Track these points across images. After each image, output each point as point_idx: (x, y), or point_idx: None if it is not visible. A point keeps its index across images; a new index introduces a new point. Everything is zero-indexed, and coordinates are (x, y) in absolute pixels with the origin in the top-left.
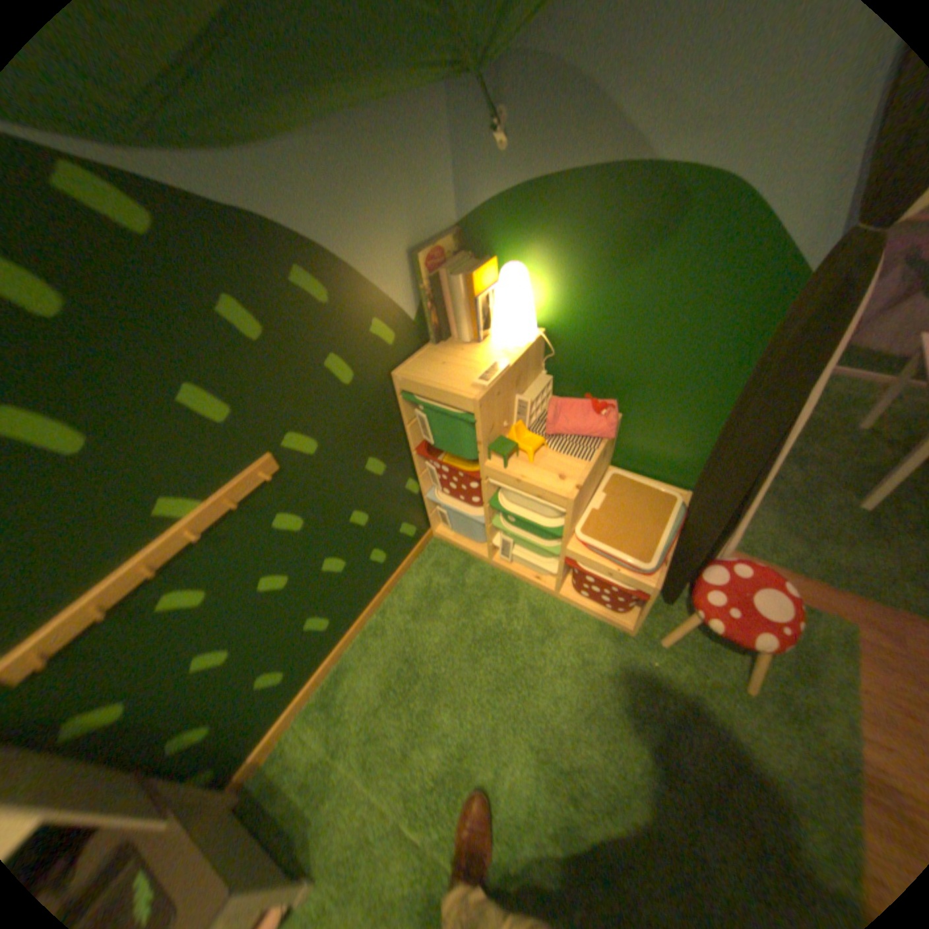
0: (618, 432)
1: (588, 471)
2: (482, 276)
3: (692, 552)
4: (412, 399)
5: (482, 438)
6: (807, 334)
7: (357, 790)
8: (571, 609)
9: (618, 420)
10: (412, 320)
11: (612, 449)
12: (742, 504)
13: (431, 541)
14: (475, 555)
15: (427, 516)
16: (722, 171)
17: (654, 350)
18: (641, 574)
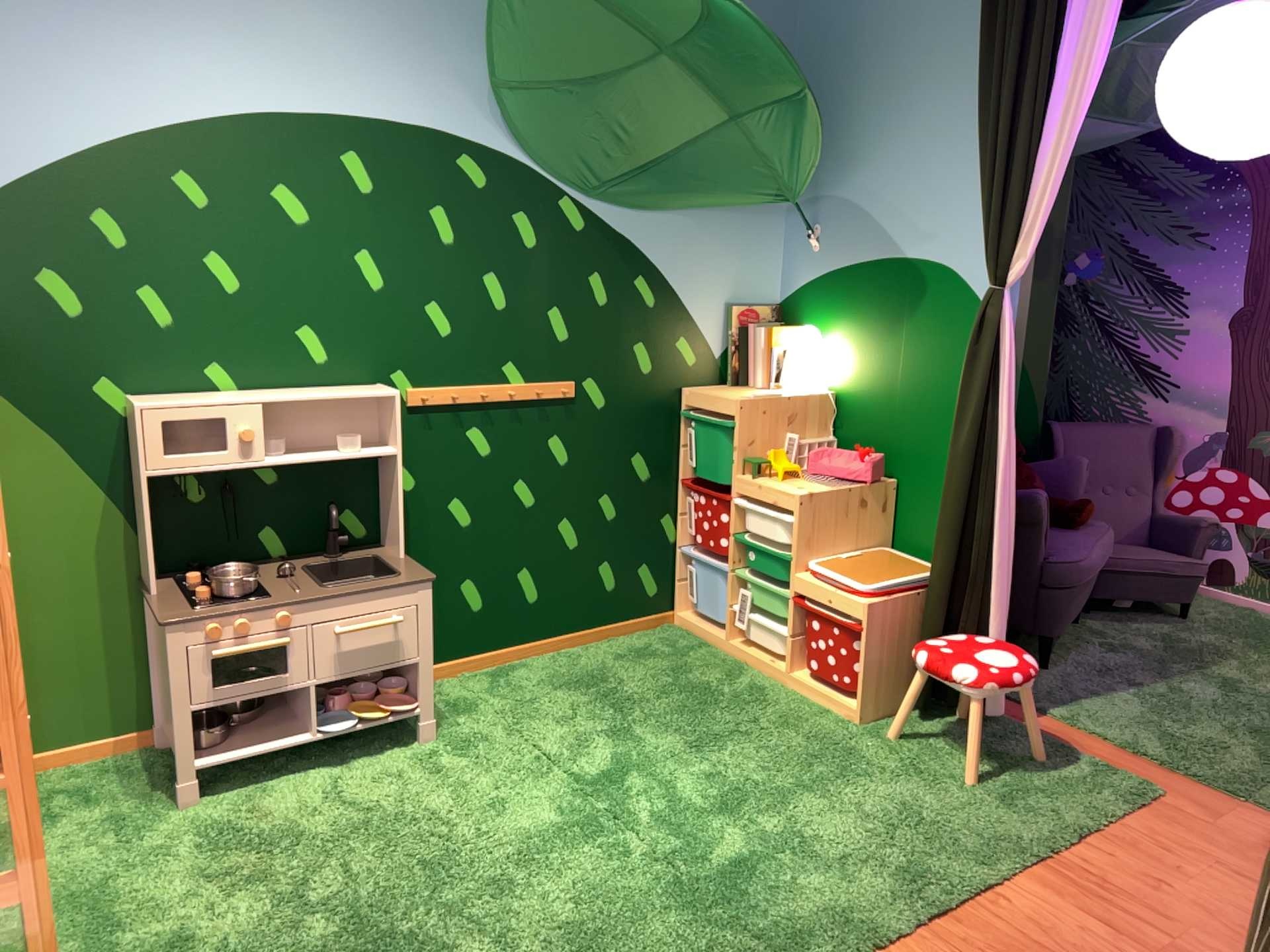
0: (897, 507)
1: (830, 491)
2: (782, 332)
3: (932, 610)
4: (692, 413)
5: (739, 442)
6: (972, 354)
7: (498, 720)
8: (799, 696)
9: (891, 482)
10: (715, 356)
11: (888, 523)
12: (962, 530)
13: (669, 625)
14: (713, 643)
15: (674, 586)
16: (940, 264)
17: (917, 405)
18: (857, 594)
